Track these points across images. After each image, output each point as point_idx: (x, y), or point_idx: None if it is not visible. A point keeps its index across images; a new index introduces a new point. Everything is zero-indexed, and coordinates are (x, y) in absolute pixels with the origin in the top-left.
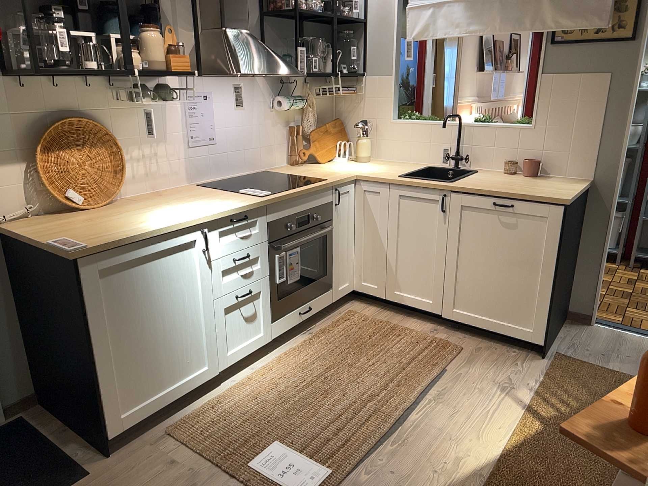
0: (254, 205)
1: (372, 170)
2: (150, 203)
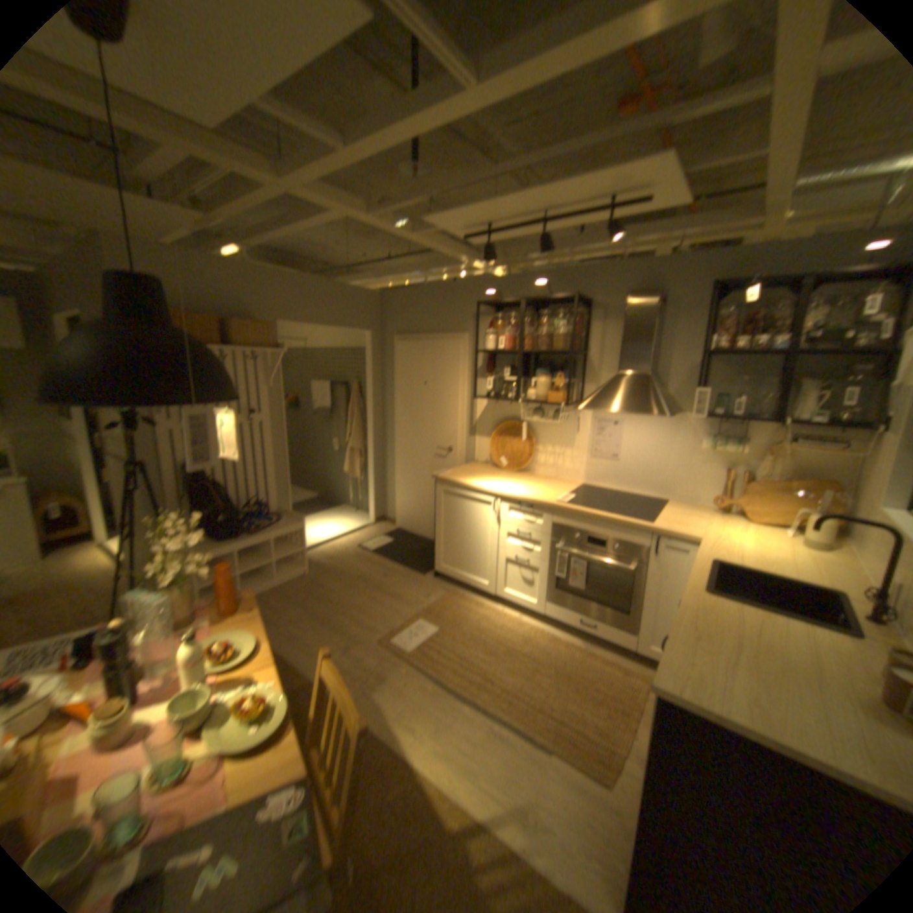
0: (537, 504)
1: (748, 550)
2: (525, 480)
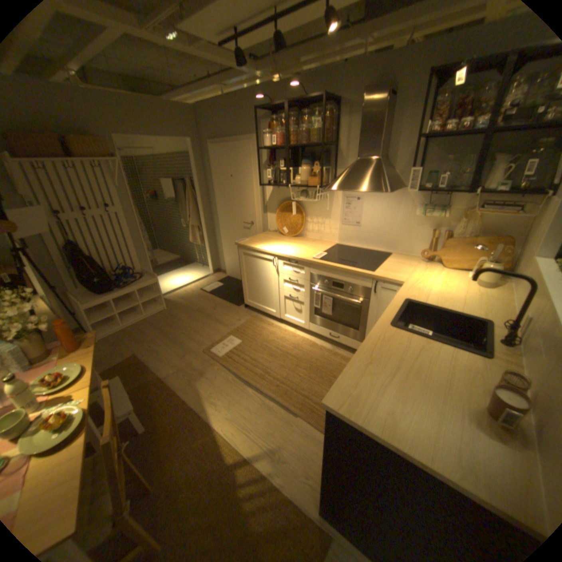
0: (300, 260)
1: (435, 289)
2: (298, 242)
